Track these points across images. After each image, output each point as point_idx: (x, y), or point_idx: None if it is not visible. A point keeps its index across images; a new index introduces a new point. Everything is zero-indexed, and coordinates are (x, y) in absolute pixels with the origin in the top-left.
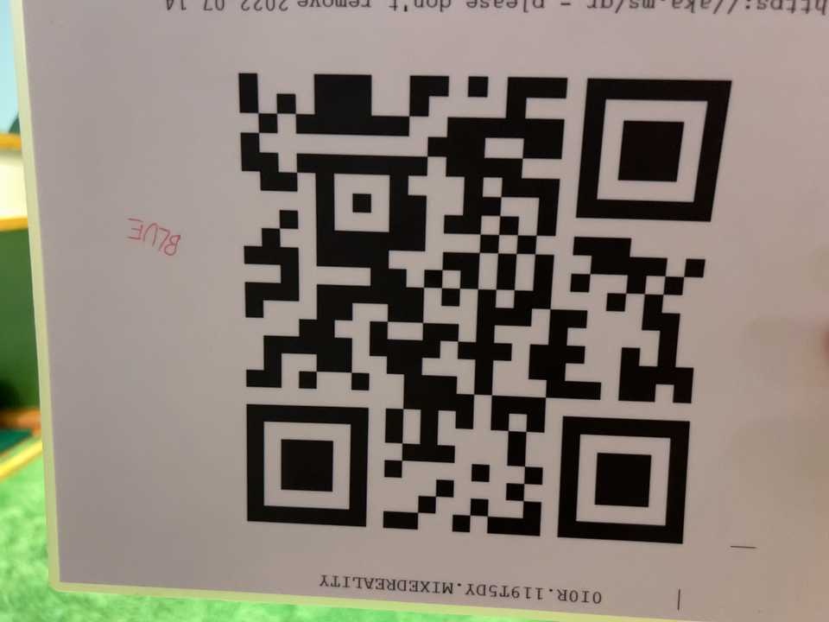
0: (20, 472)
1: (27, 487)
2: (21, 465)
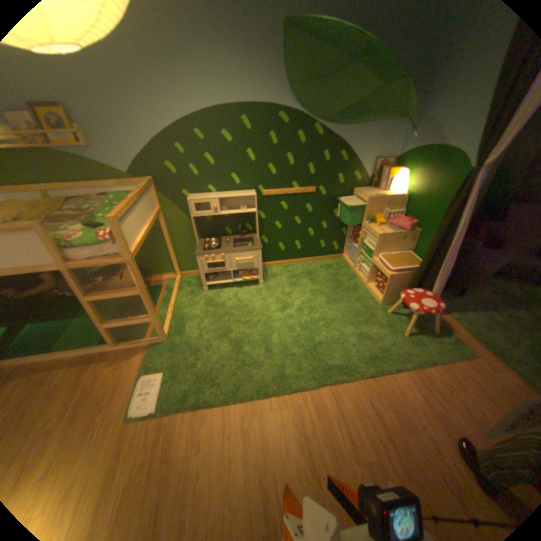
0: (175, 305)
1: (184, 311)
2: (173, 302)
